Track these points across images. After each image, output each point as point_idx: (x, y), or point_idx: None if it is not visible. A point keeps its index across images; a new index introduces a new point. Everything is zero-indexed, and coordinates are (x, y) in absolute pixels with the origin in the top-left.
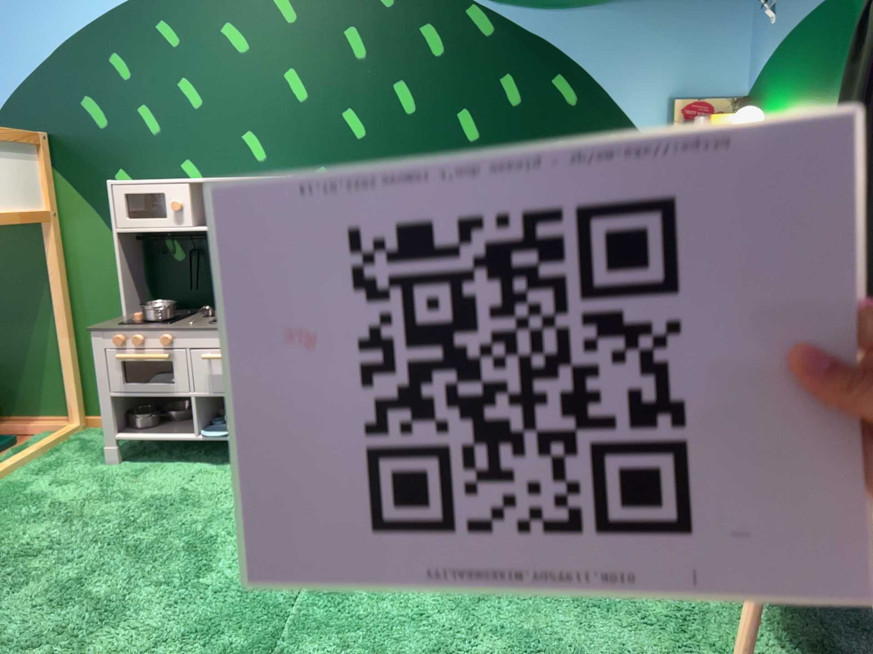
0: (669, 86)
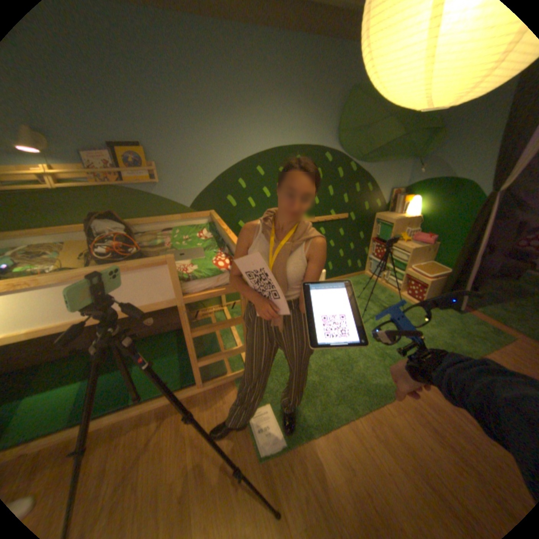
0: (391, 186)
